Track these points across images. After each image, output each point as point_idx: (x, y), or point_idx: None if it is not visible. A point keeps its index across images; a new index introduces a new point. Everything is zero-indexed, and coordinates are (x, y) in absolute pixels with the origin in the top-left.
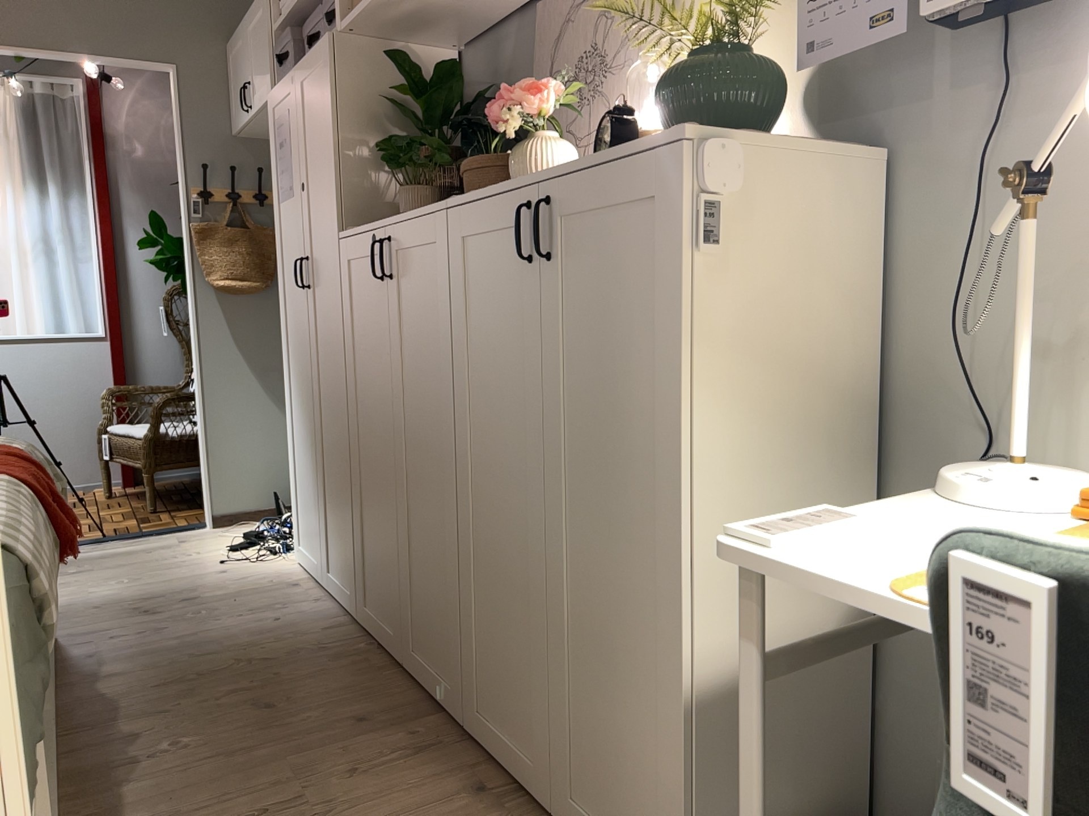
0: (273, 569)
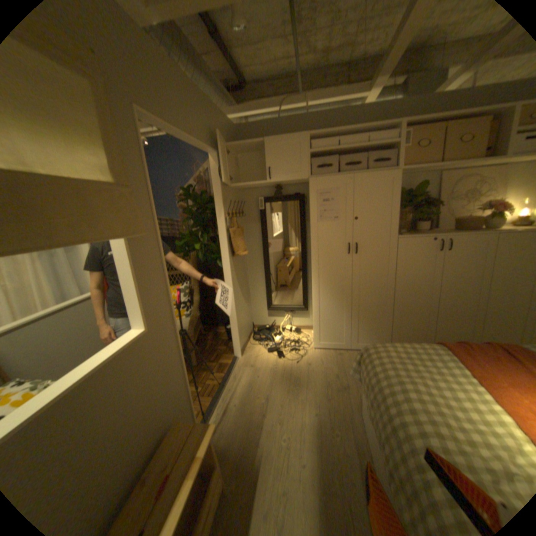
0: (317, 355)
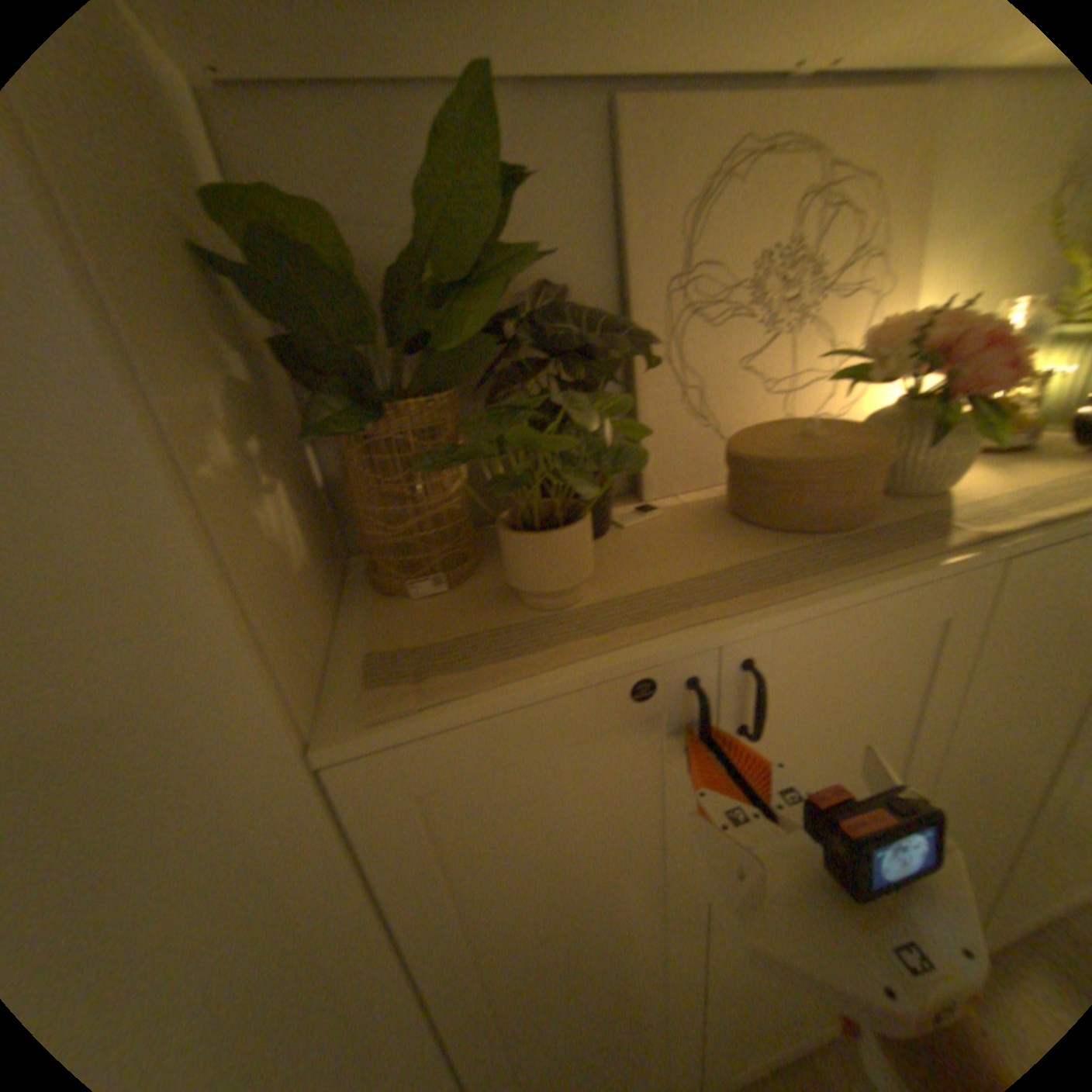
0: None
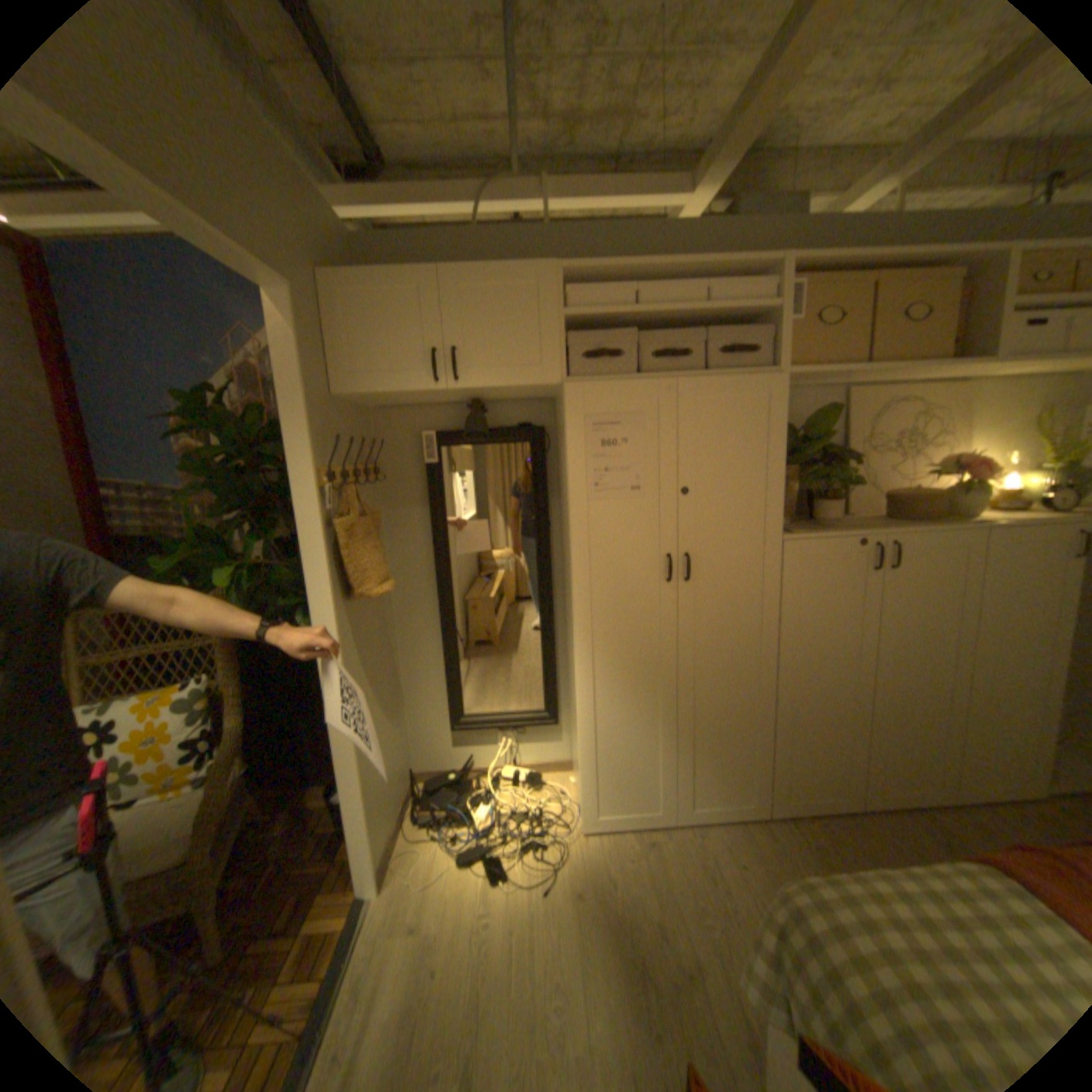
0: (595, 857)
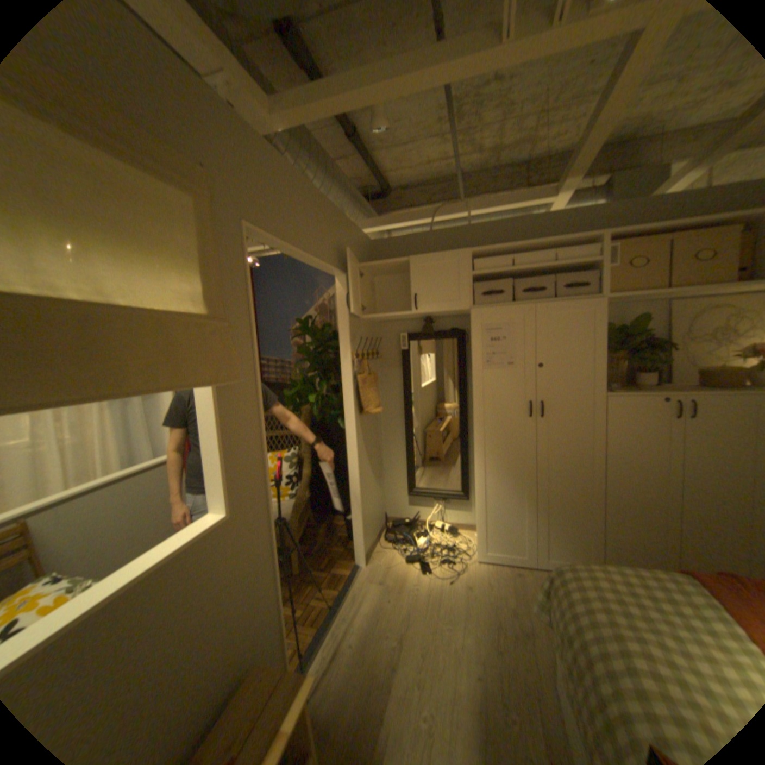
0: (483, 574)
